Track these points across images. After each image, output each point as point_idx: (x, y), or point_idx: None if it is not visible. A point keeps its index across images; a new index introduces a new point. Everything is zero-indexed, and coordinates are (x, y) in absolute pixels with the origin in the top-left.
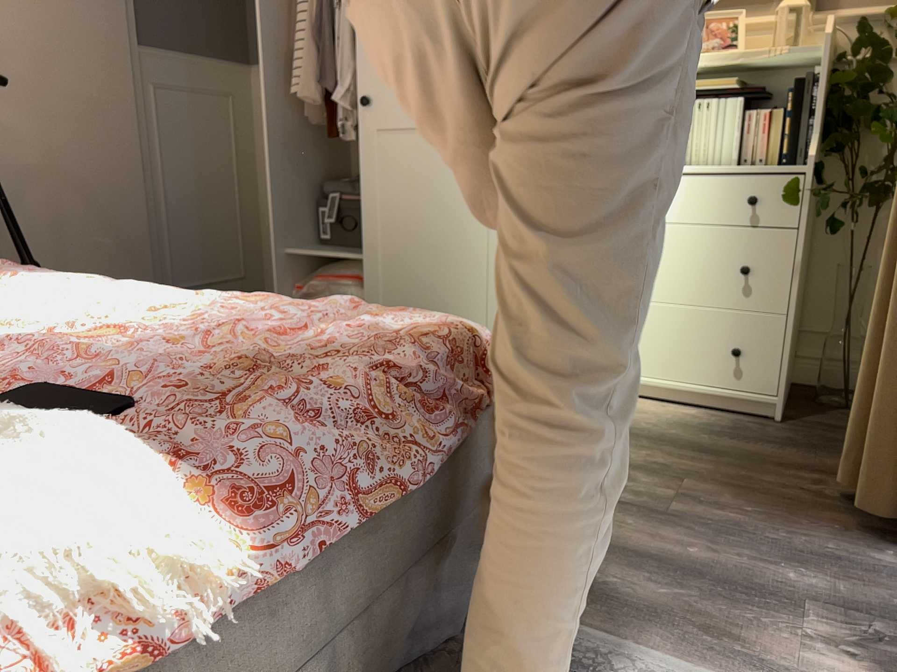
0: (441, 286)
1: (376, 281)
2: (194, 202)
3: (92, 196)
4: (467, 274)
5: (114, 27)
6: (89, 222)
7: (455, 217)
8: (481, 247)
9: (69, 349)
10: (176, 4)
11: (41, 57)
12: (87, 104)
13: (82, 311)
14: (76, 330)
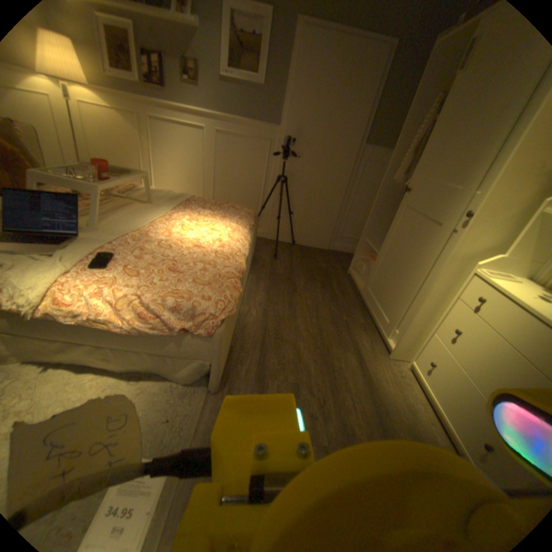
0: (391, 287)
1: (375, 269)
2: (362, 207)
3: (322, 196)
4: (401, 289)
5: (355, 135)
6: (317, 204)
7: (411, 261)
8: (411, 281)
9: (158, 245)
10: (392, 125)
11: (322, 145)
12: (333, 163)
13: (204, 235)
14: (182, 240)
